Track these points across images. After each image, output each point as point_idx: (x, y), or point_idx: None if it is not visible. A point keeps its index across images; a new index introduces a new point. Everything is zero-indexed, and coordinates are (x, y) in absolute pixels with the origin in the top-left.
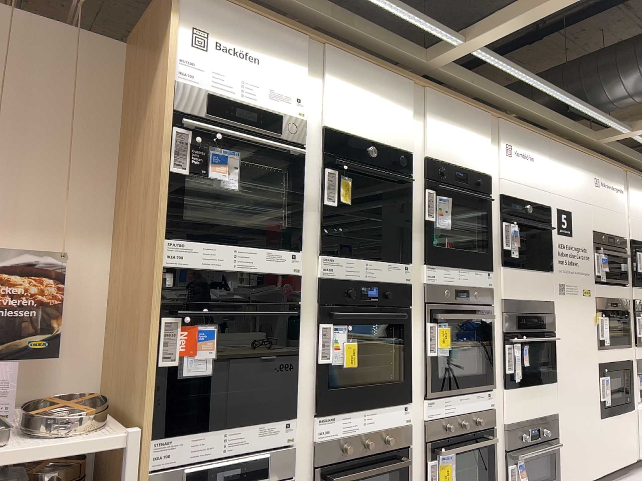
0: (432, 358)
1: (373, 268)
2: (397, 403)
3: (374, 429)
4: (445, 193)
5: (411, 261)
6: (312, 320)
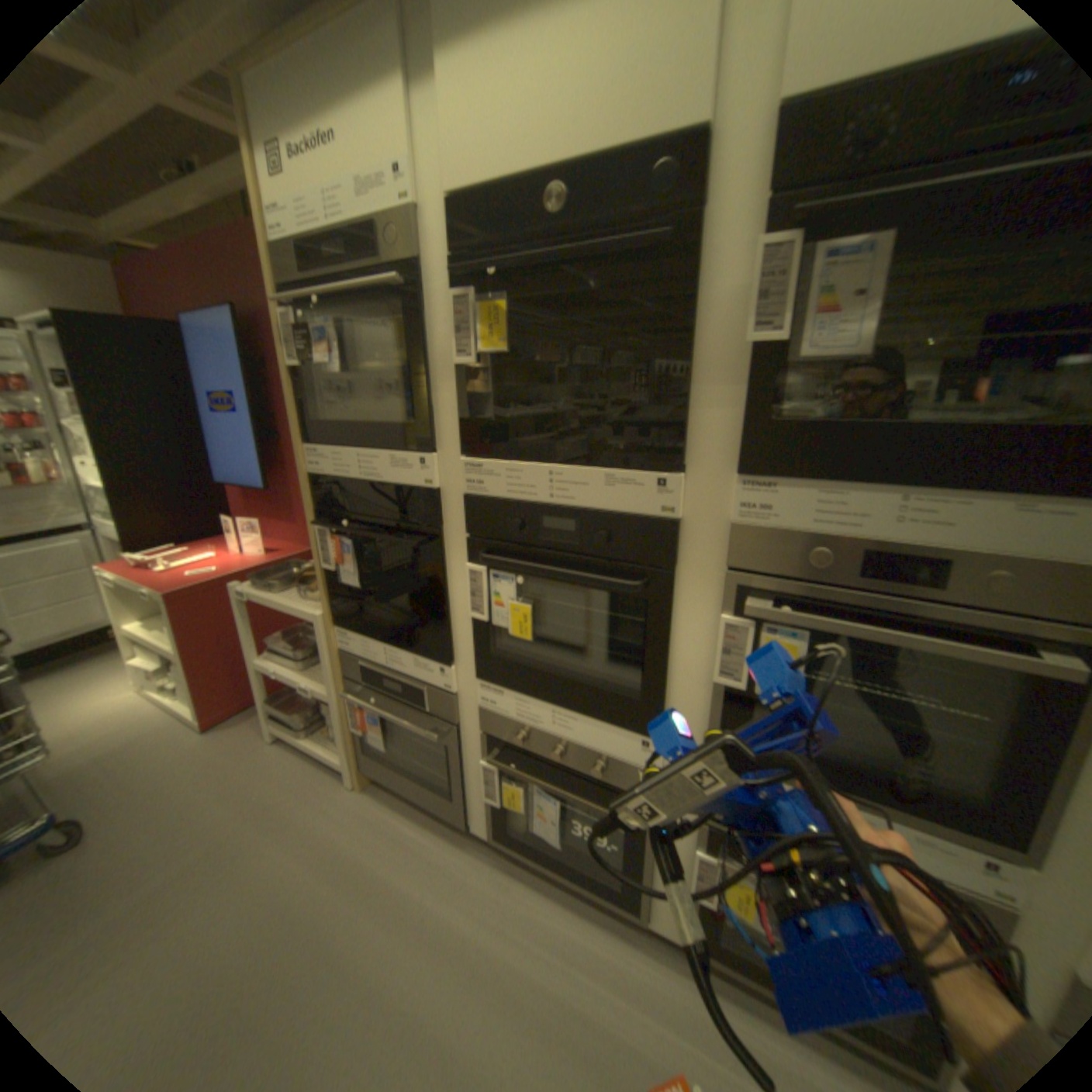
0: (735, 693)
1: (563, 481)
2: (624, 729)
3: (572, 740)
4: (867, 218)
5: (691, 466)
6: (465, 556)
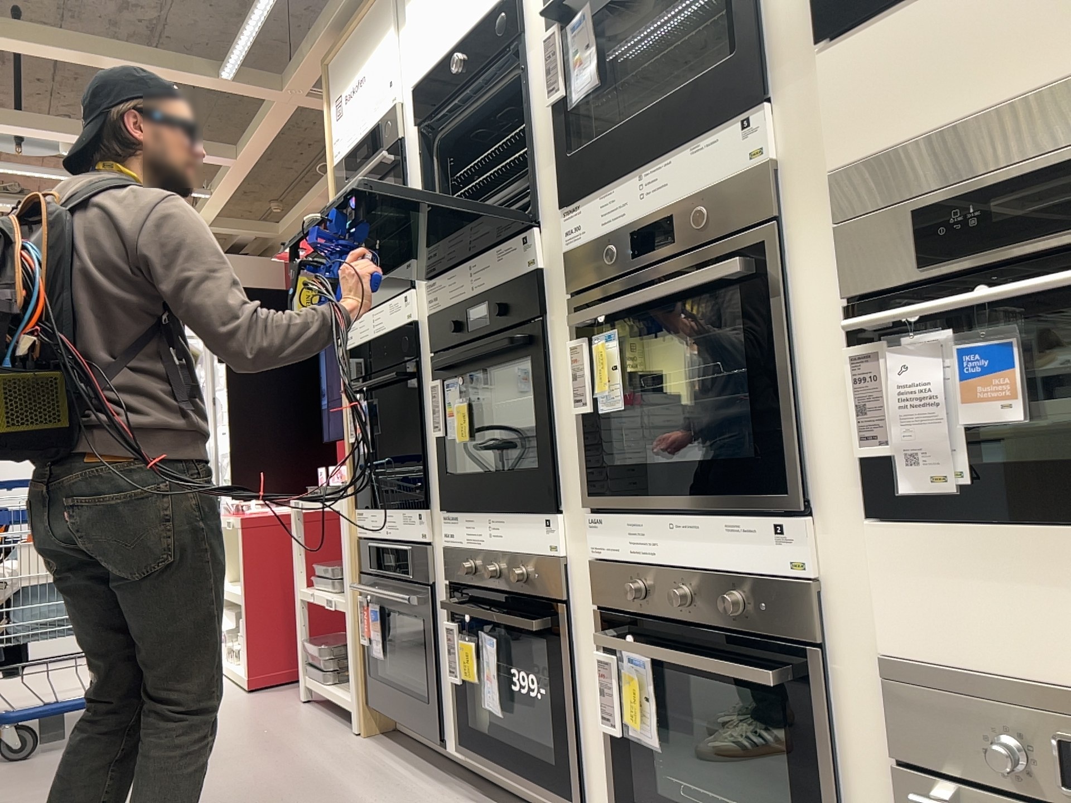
0: (590, 421)
1: (476, 268)
2: (533, 512)
3: (502, 550)
4: (582, 4)
5: (542, 218)
6: (432, 377)
